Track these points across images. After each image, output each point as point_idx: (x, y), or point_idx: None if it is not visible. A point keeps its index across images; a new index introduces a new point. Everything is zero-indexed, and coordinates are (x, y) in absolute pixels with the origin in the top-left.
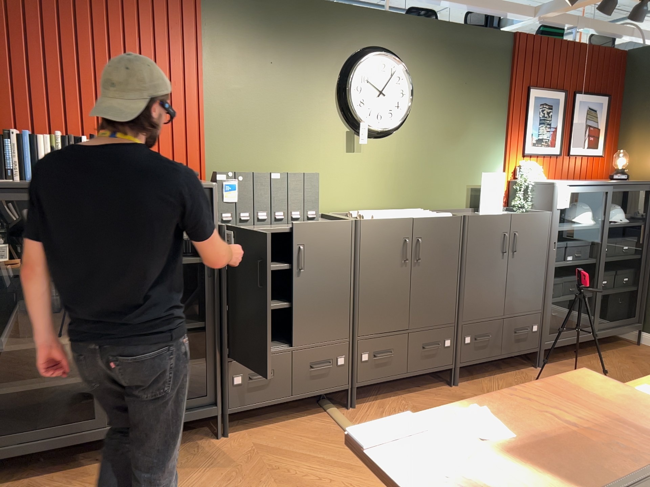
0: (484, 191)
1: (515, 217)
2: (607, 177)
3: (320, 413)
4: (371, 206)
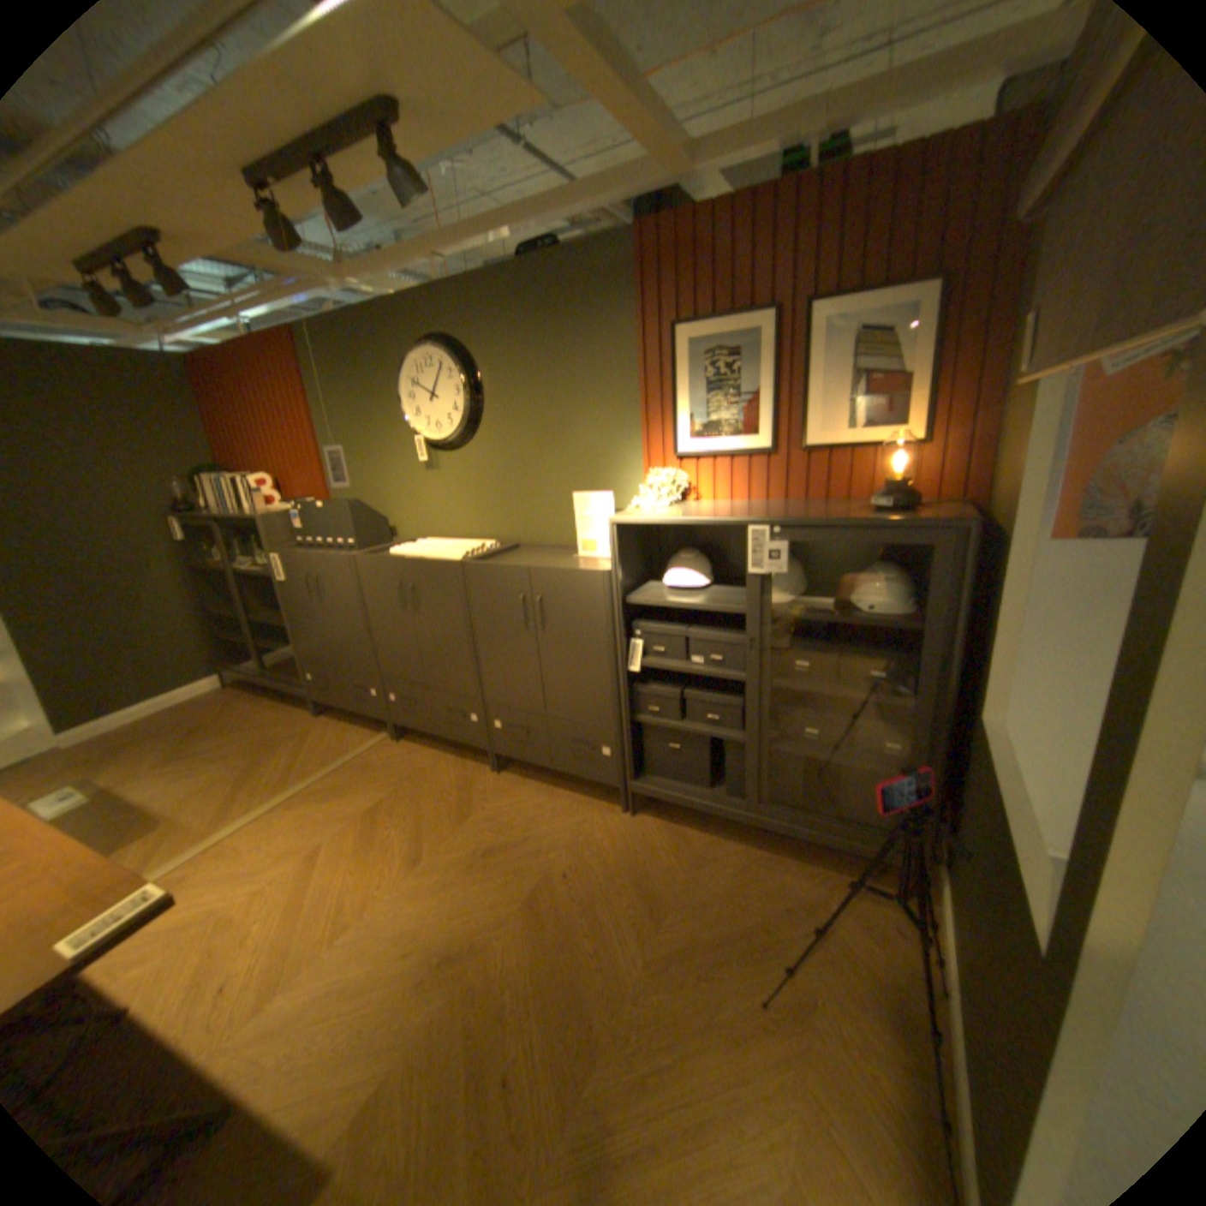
0: (580, 523)
1: (535, 572)
2: (957, 494)
3: (379, 733)
4: (462, 534)
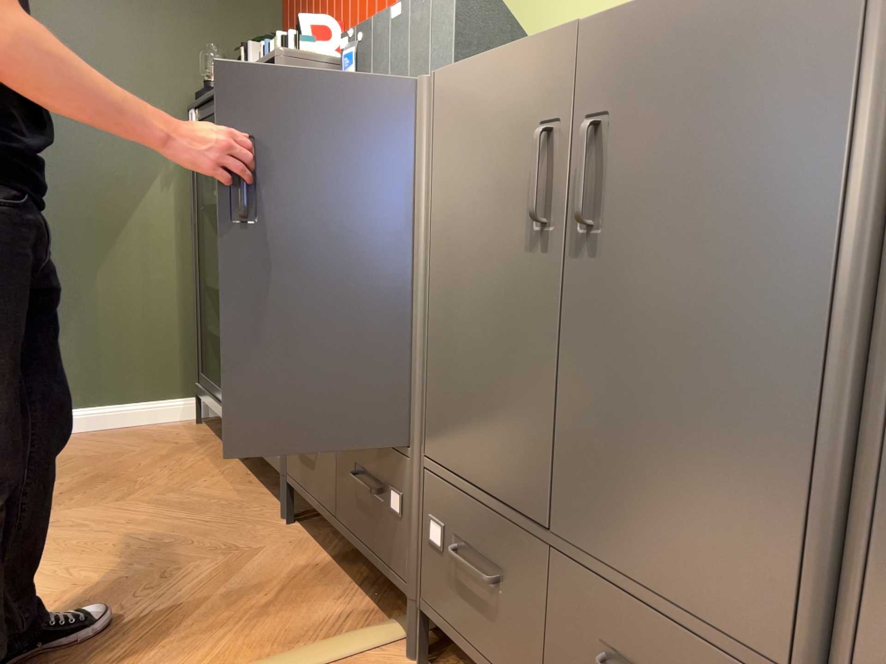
0: None
1: None
2: None
3: (386, 615)
4: None
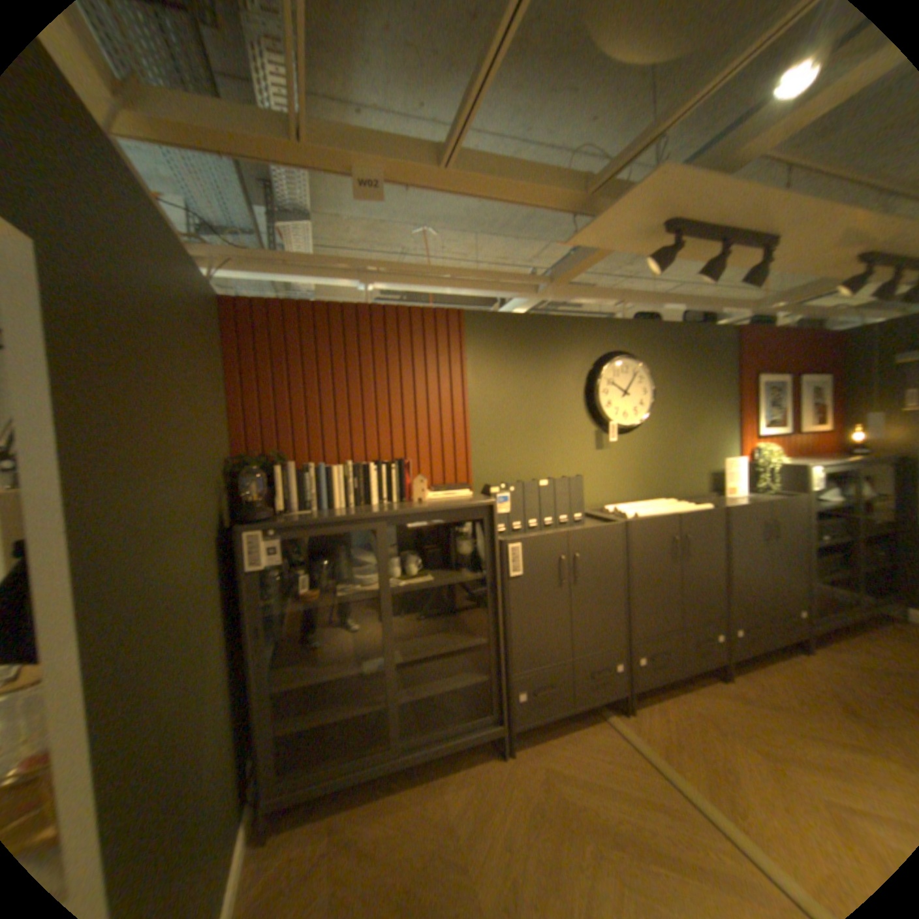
0: (730, 477)
1: (776, 503)
2: (840, 451)
3: (602, 724)
4: (622, 499)
